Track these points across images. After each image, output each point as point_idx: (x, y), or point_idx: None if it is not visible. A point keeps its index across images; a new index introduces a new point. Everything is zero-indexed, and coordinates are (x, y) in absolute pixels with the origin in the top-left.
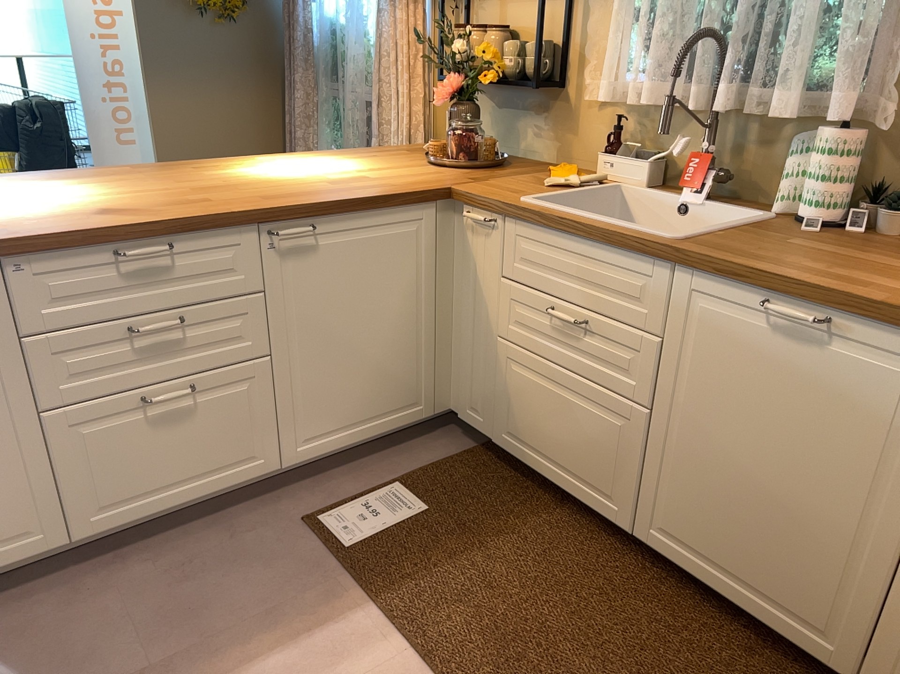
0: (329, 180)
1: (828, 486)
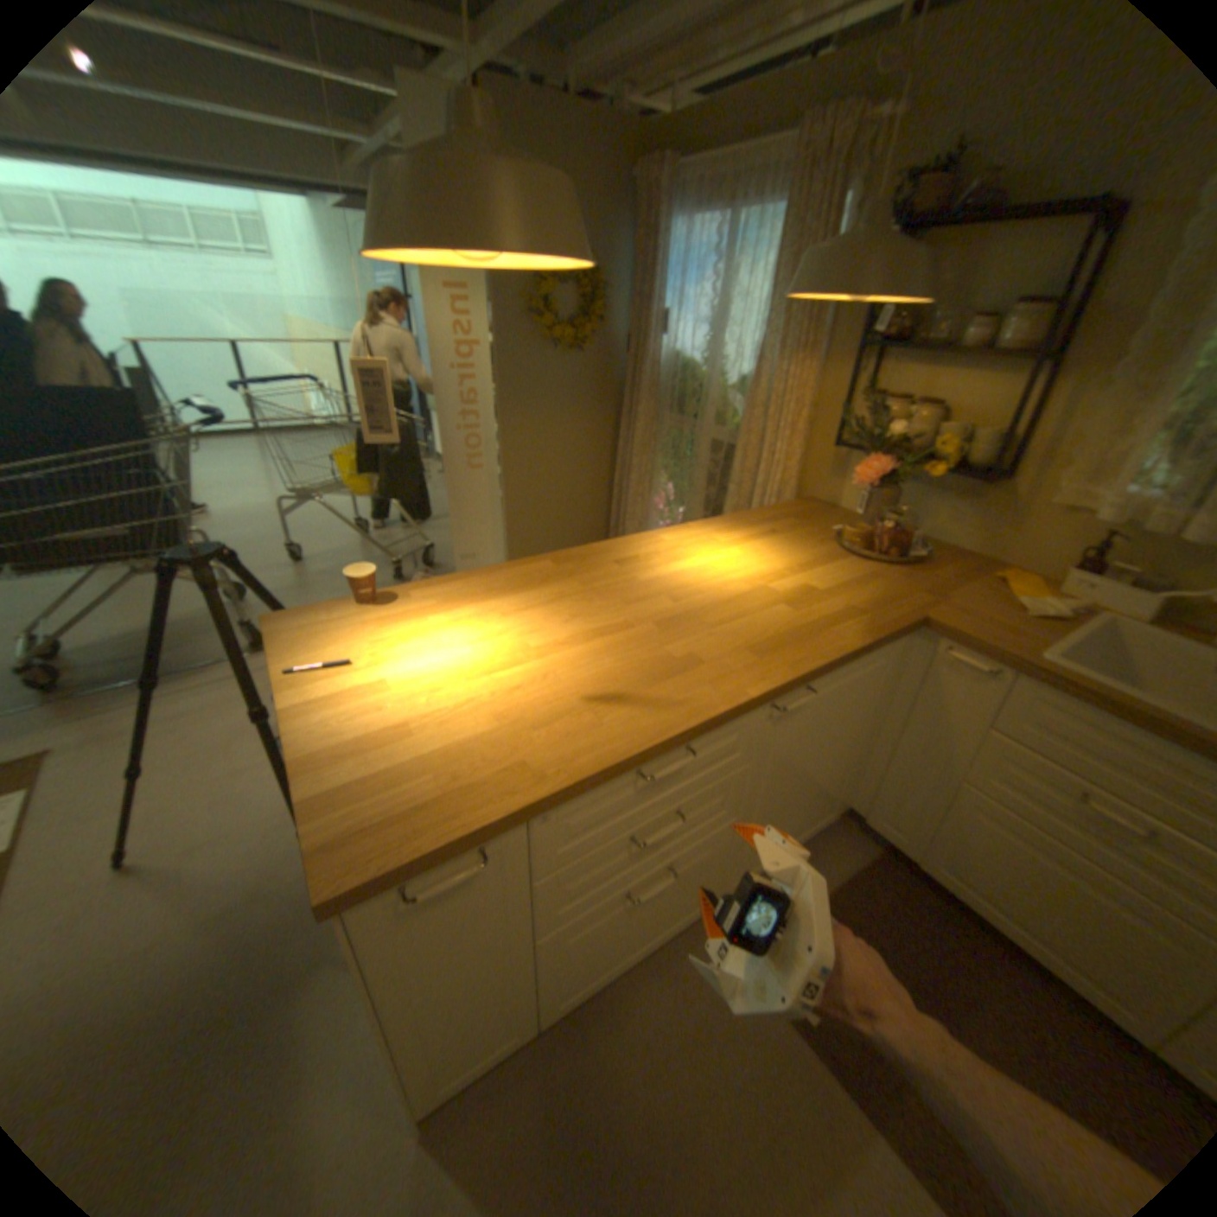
0: (781, 597)
1: None
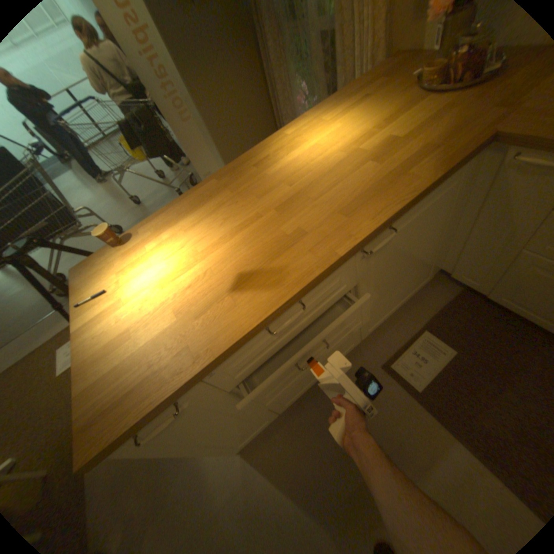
0: (369, 154)
1: None
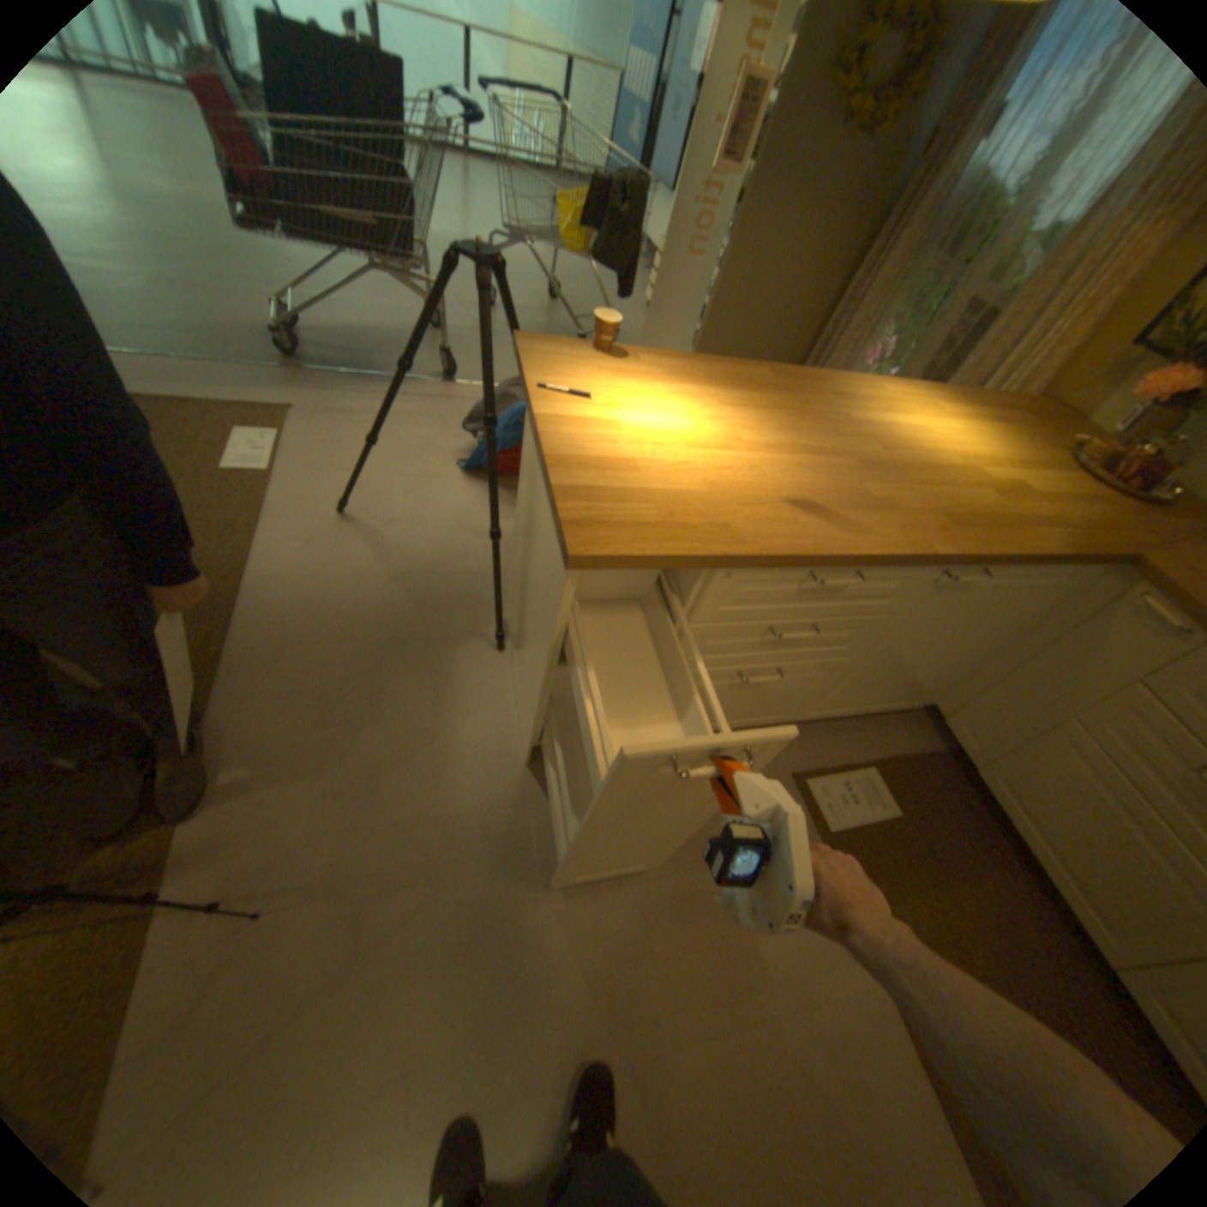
0: (994, 483)
1: None
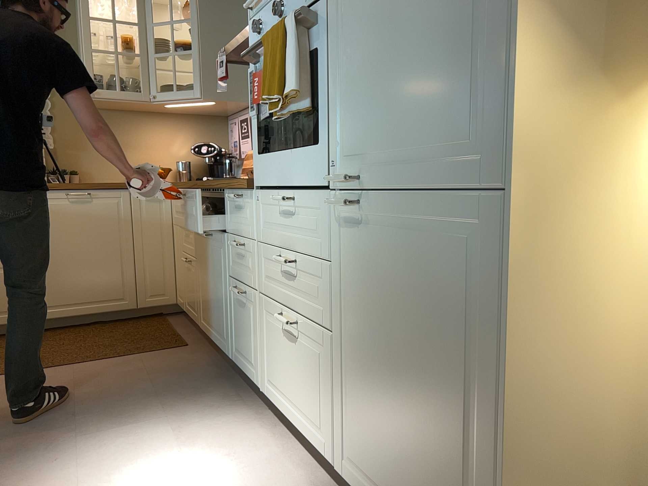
0: None
1: (107, 246)
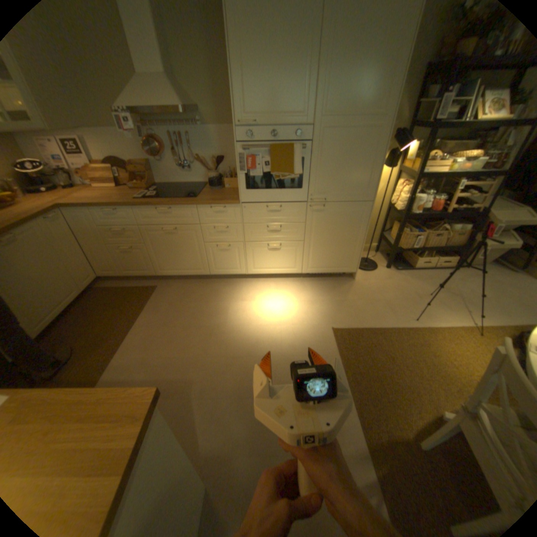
0: None
1: (46, 266)
